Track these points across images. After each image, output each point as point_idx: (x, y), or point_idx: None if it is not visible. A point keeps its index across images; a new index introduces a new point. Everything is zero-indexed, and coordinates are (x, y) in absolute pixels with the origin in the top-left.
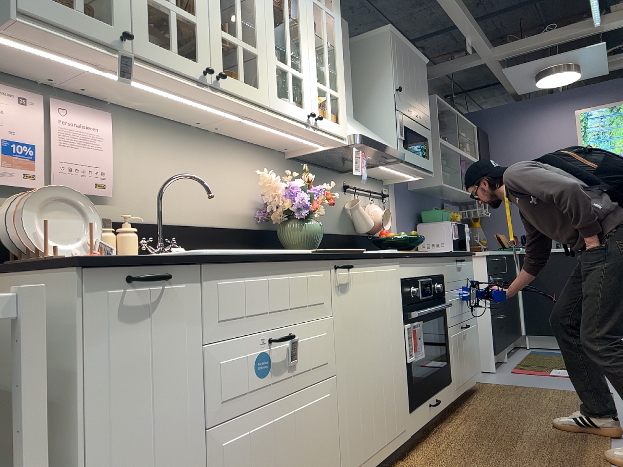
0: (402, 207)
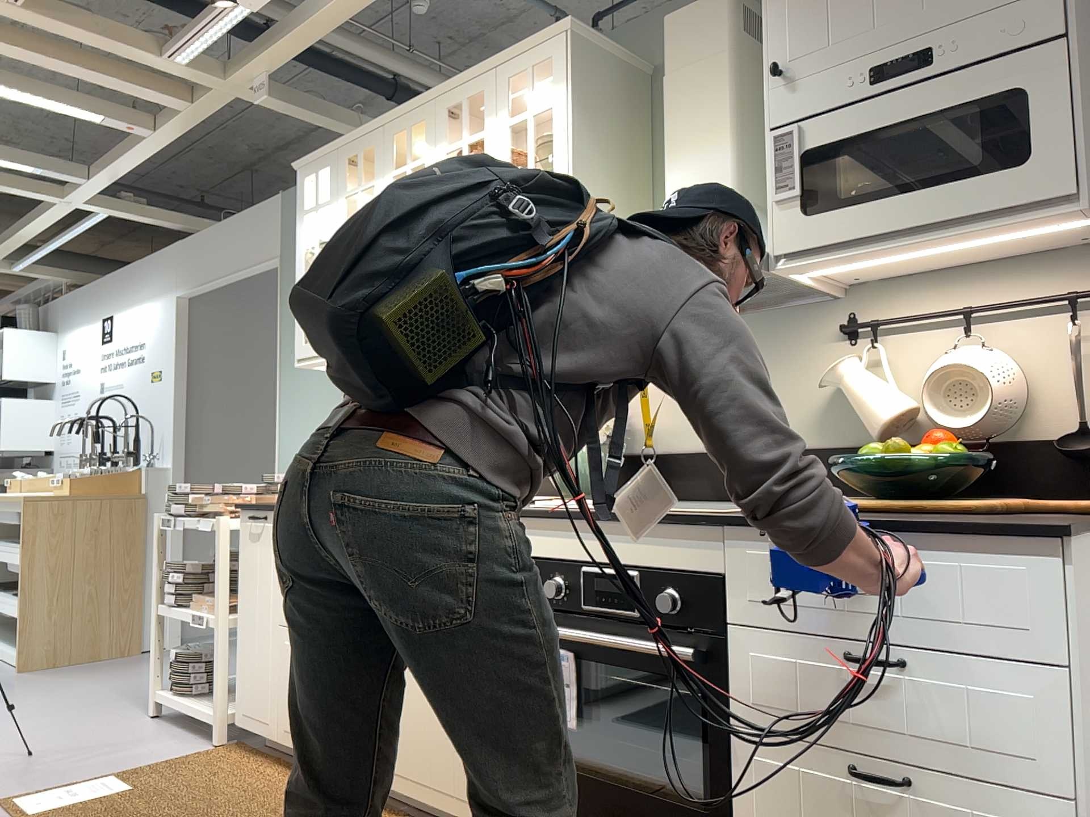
0: None
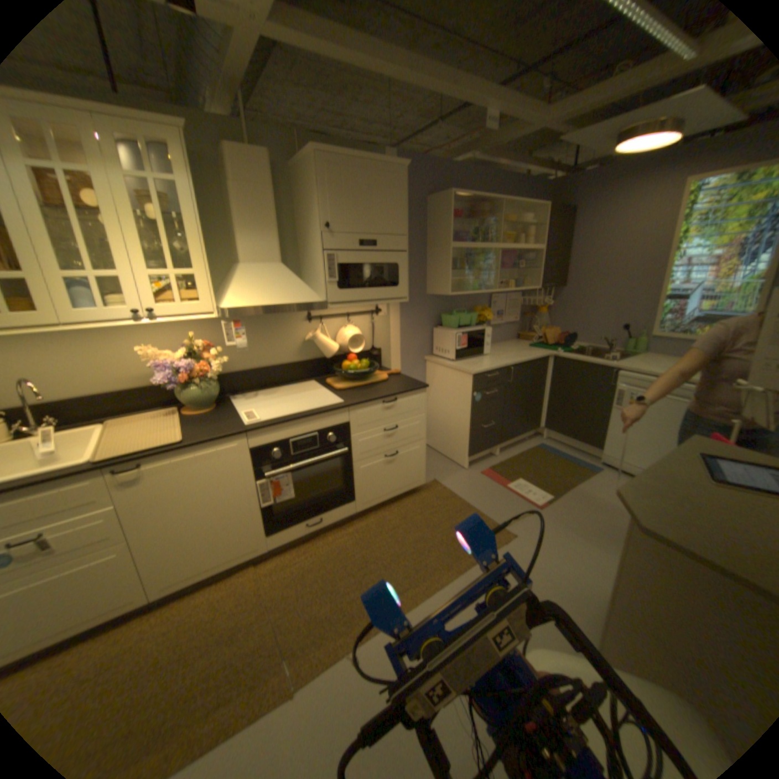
0: (410, 316)
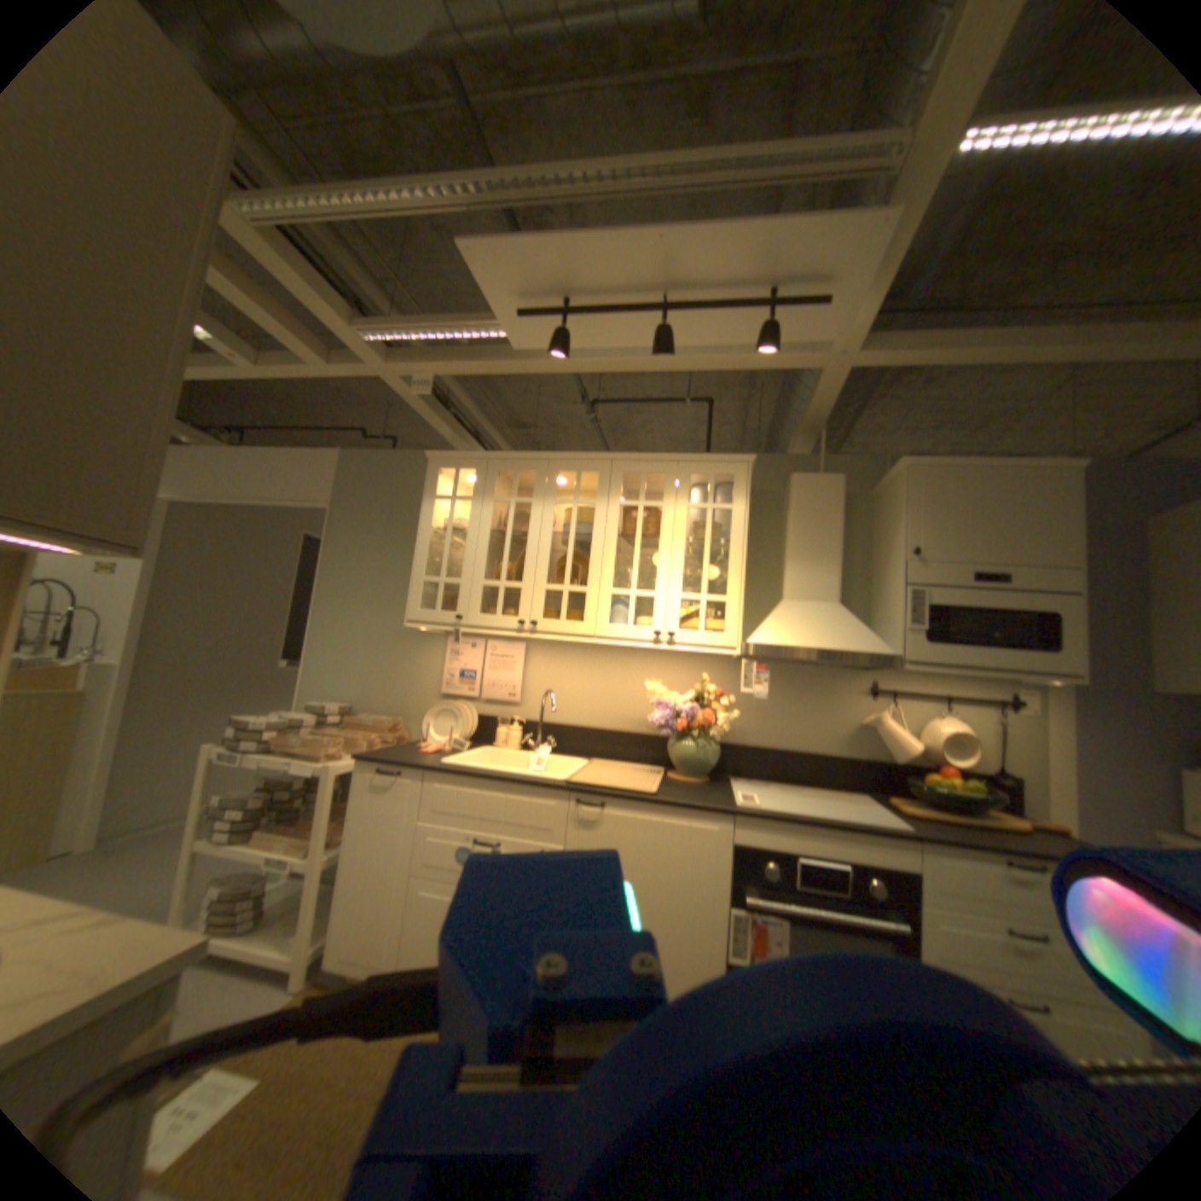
0: (1104, 726)
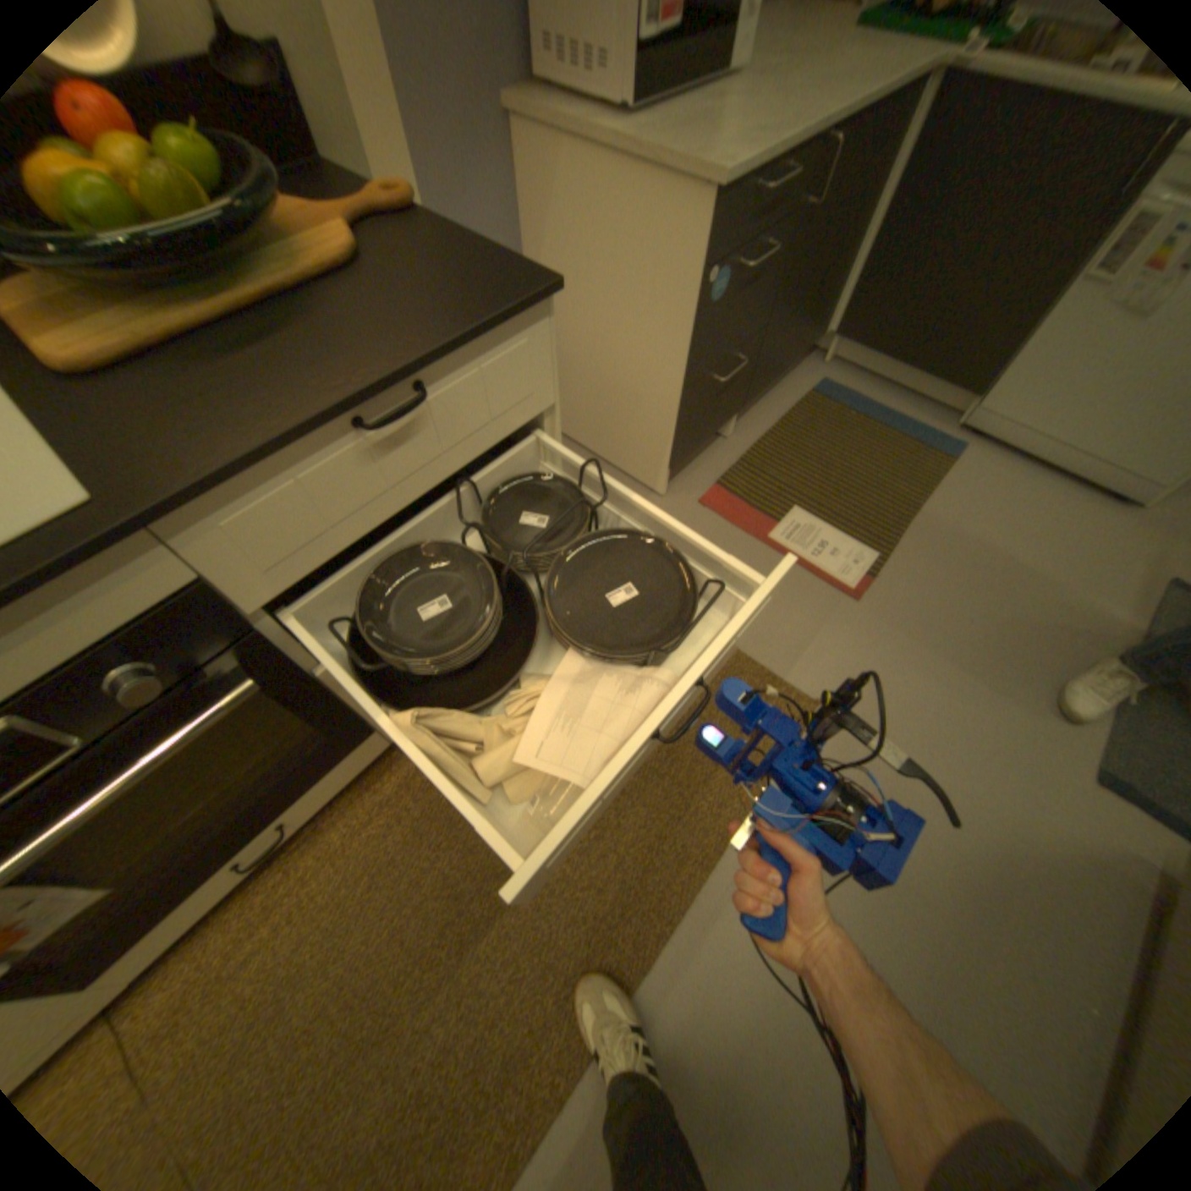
0: None
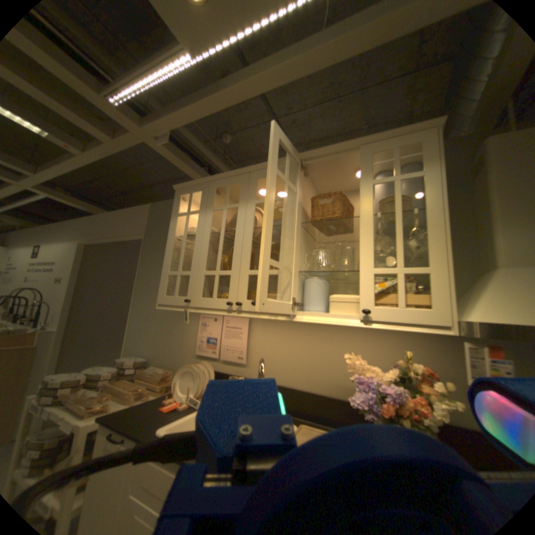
0: None
